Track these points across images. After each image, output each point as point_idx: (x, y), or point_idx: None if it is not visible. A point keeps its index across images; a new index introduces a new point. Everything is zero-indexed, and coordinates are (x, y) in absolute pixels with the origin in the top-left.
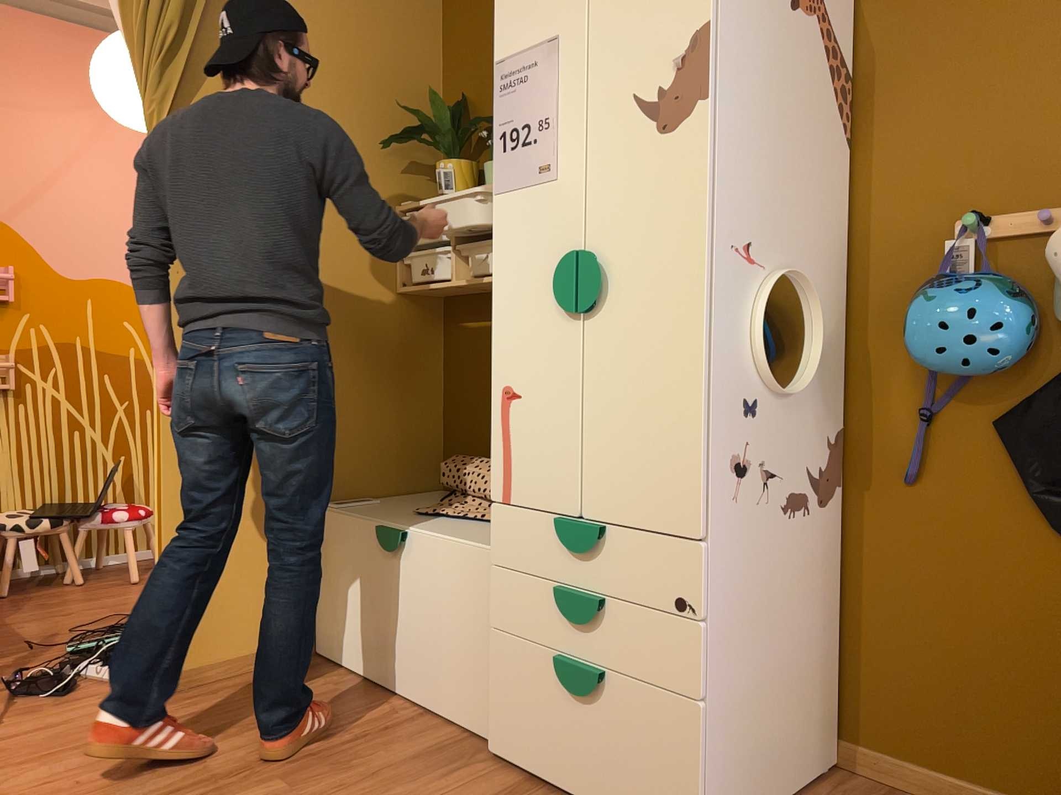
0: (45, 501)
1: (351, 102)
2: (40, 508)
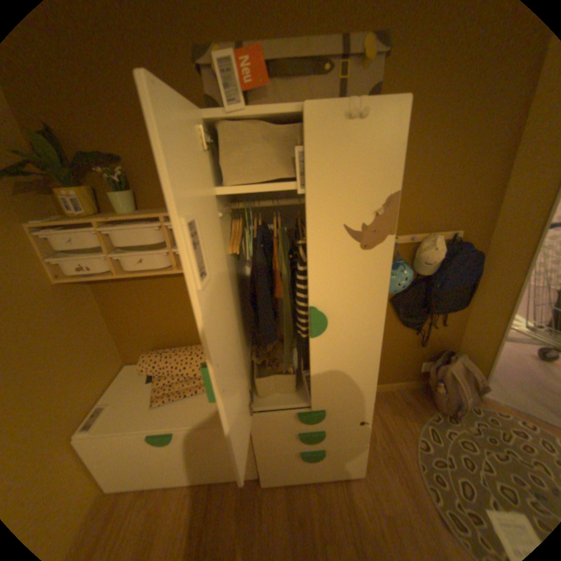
0: None
1: None
2: None
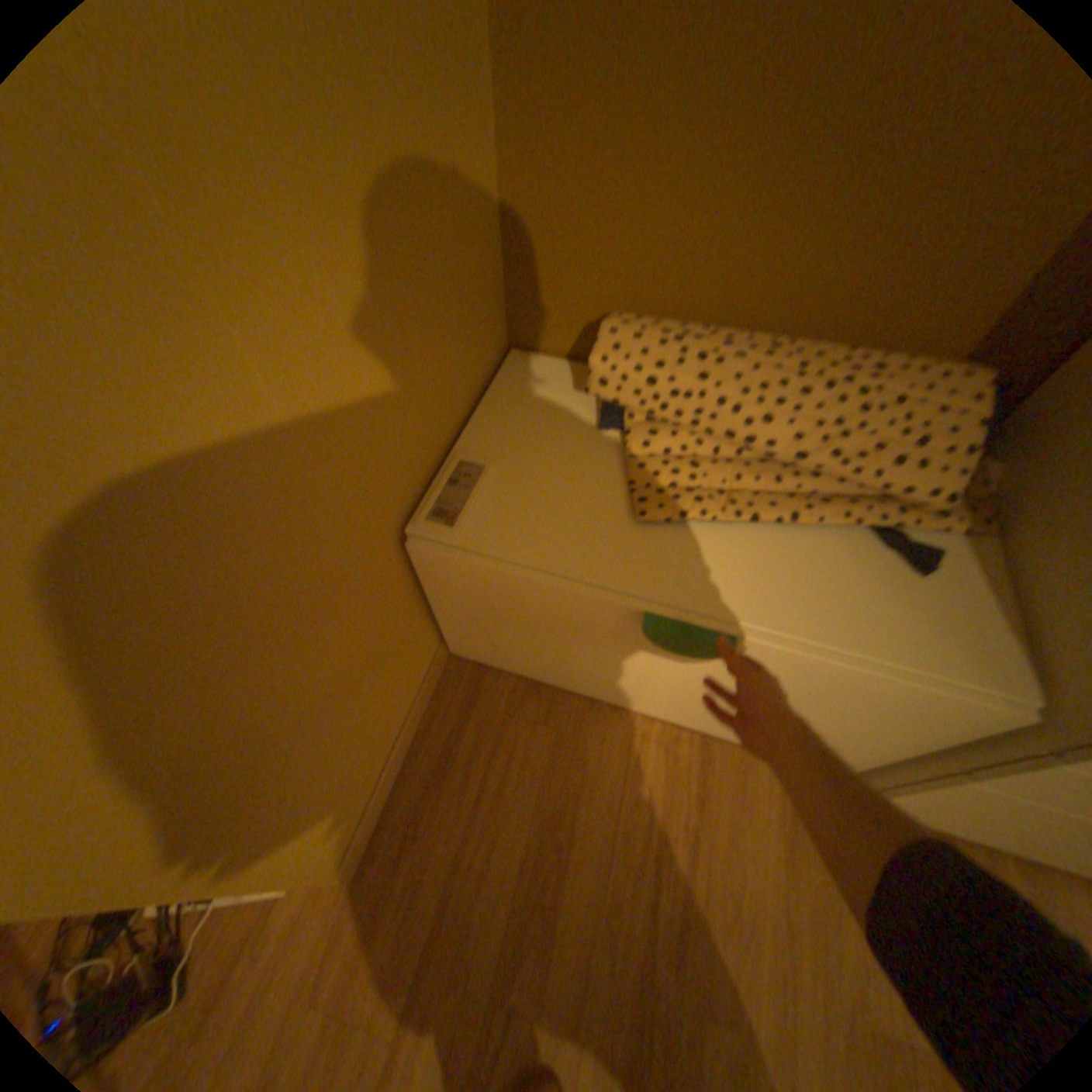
0: None
1: None
2: None
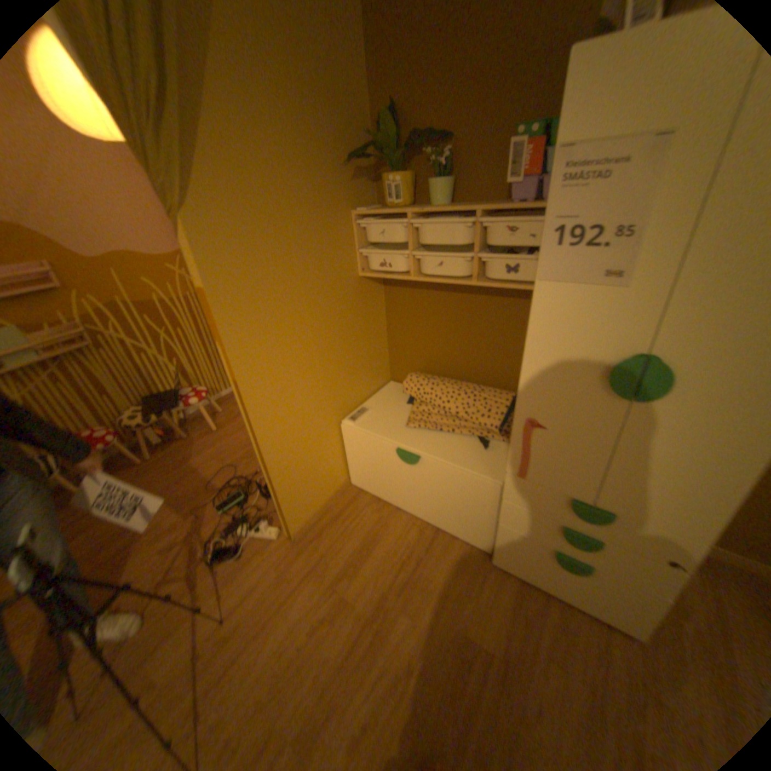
0: (141, 397)
1: (310, 122)
2: (141, 403)
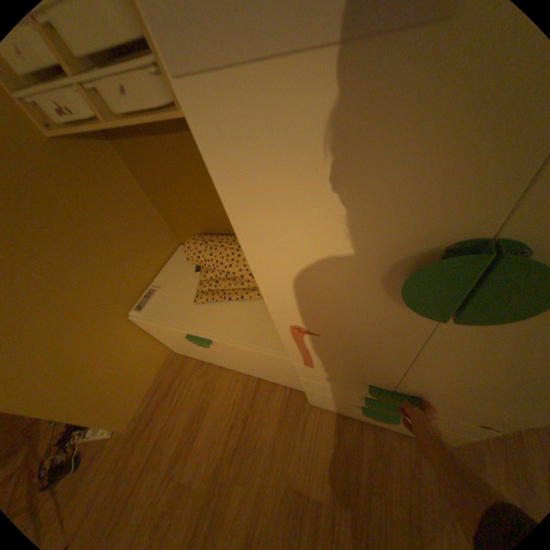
0: None
1: None
2: None
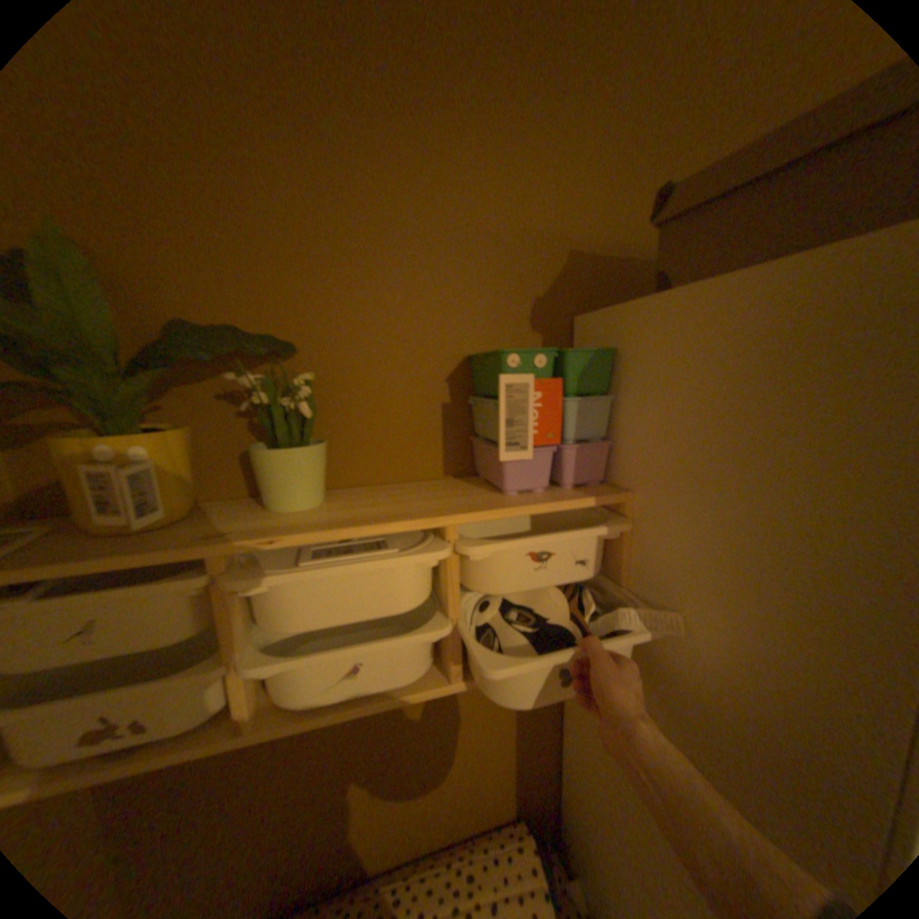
0: None
1: None
2: None
